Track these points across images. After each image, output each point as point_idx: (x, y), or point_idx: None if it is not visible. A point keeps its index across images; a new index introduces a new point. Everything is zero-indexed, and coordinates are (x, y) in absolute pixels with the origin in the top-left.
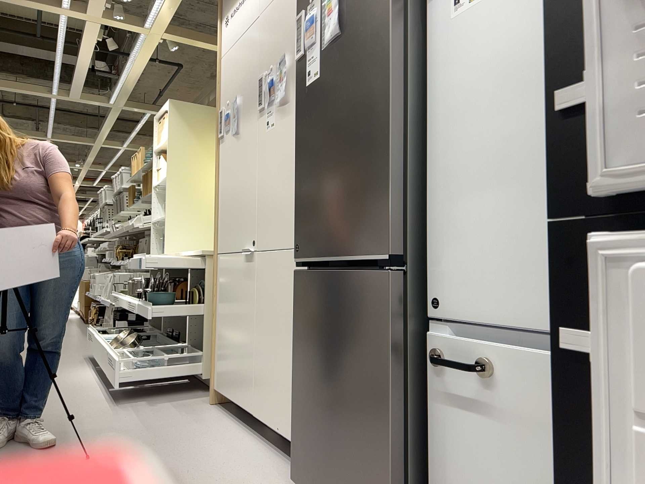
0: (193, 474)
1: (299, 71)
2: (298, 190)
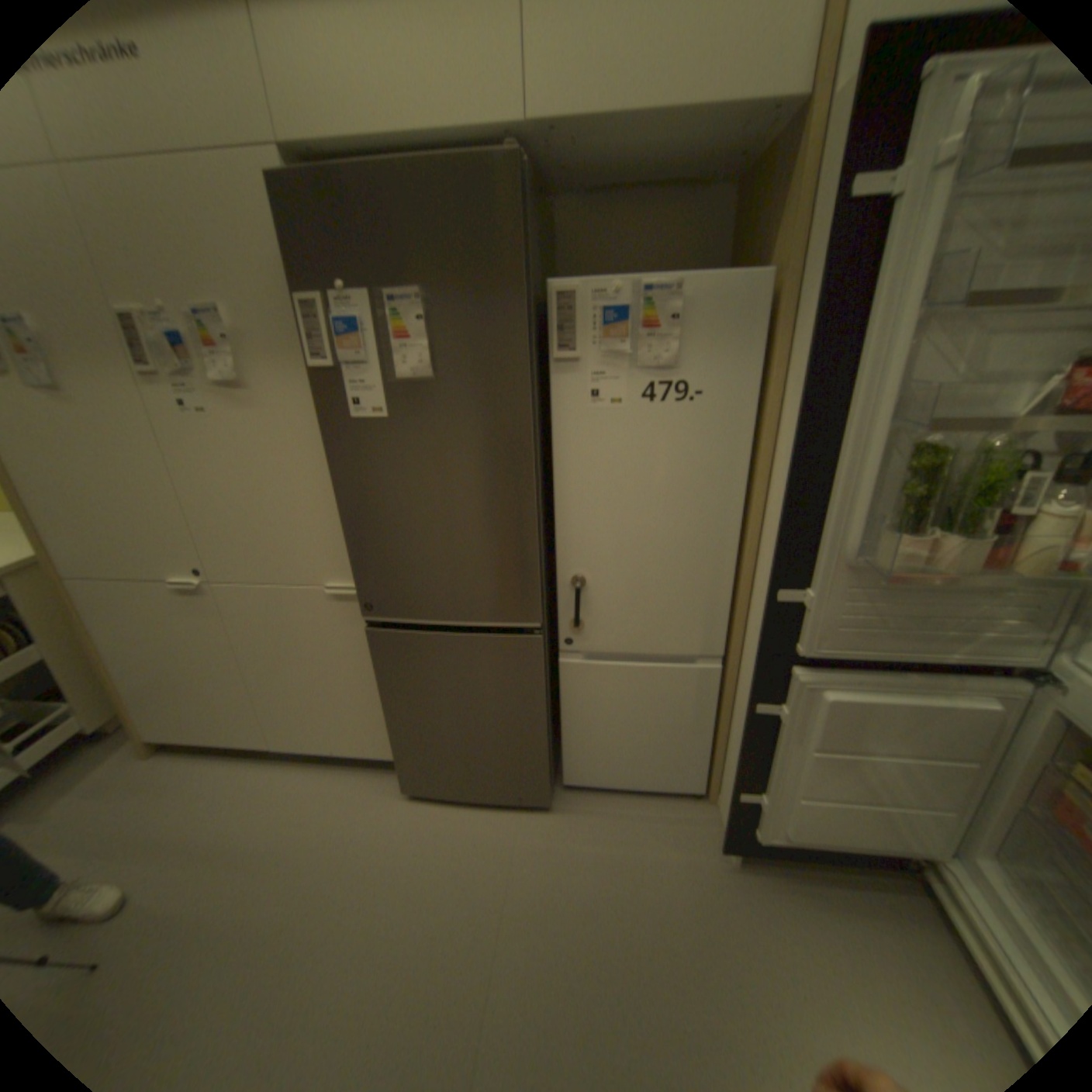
0: (279, 858)
1: (322, 386)
2: (355, 543)
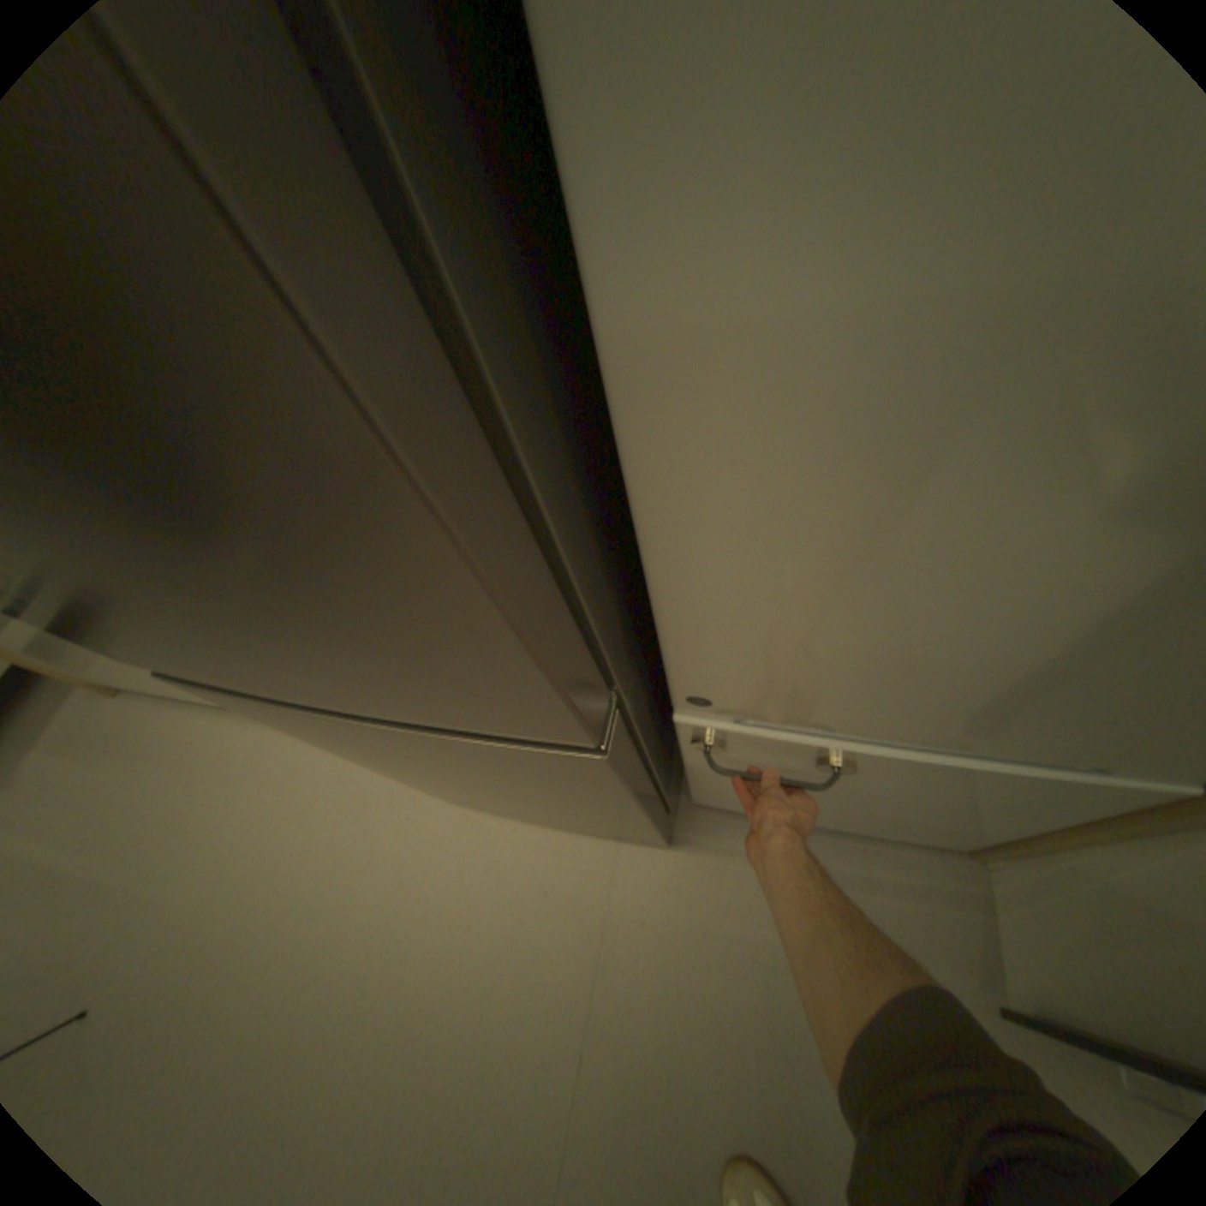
0: (276, 883)
1: None
2: None
